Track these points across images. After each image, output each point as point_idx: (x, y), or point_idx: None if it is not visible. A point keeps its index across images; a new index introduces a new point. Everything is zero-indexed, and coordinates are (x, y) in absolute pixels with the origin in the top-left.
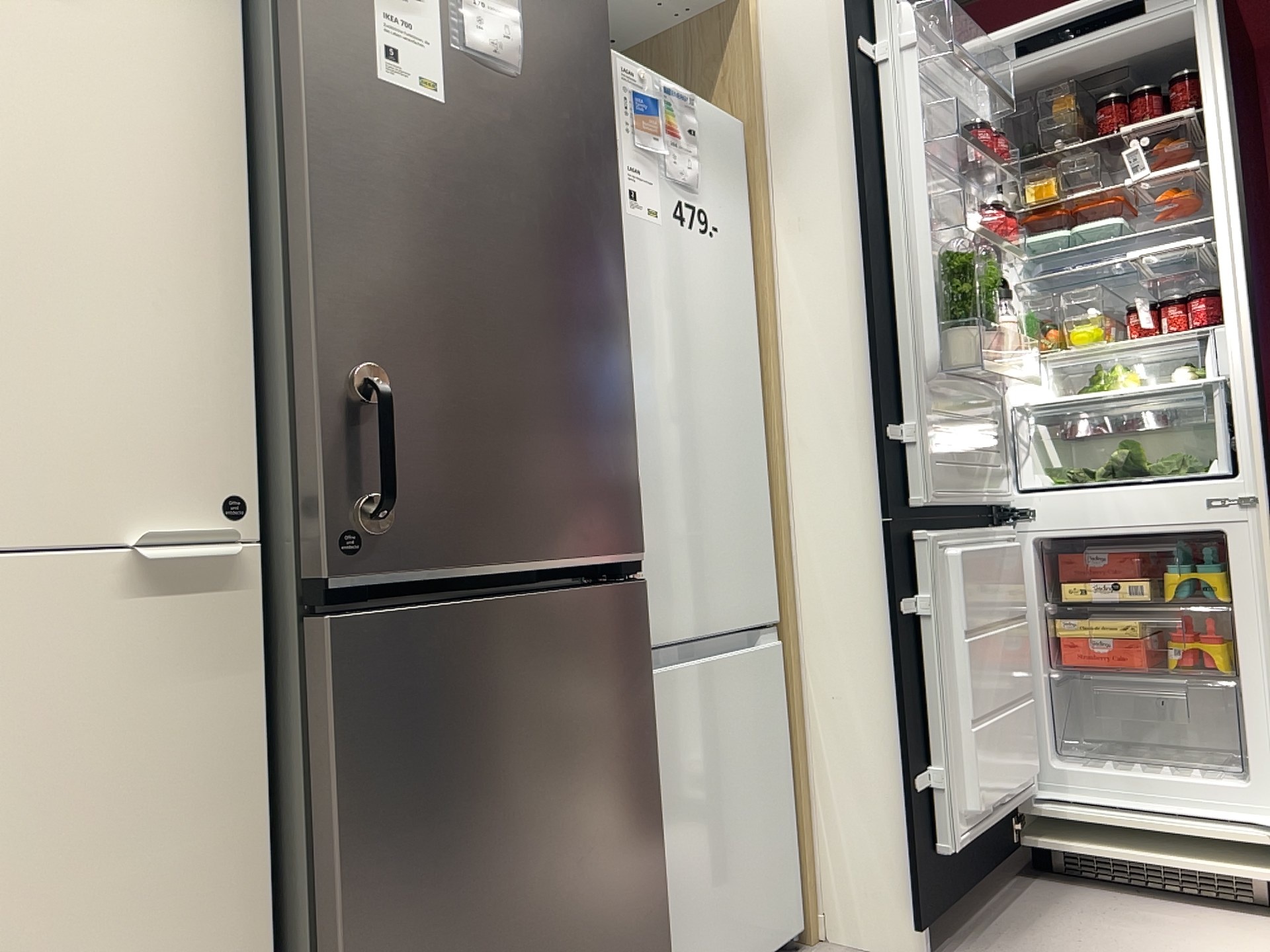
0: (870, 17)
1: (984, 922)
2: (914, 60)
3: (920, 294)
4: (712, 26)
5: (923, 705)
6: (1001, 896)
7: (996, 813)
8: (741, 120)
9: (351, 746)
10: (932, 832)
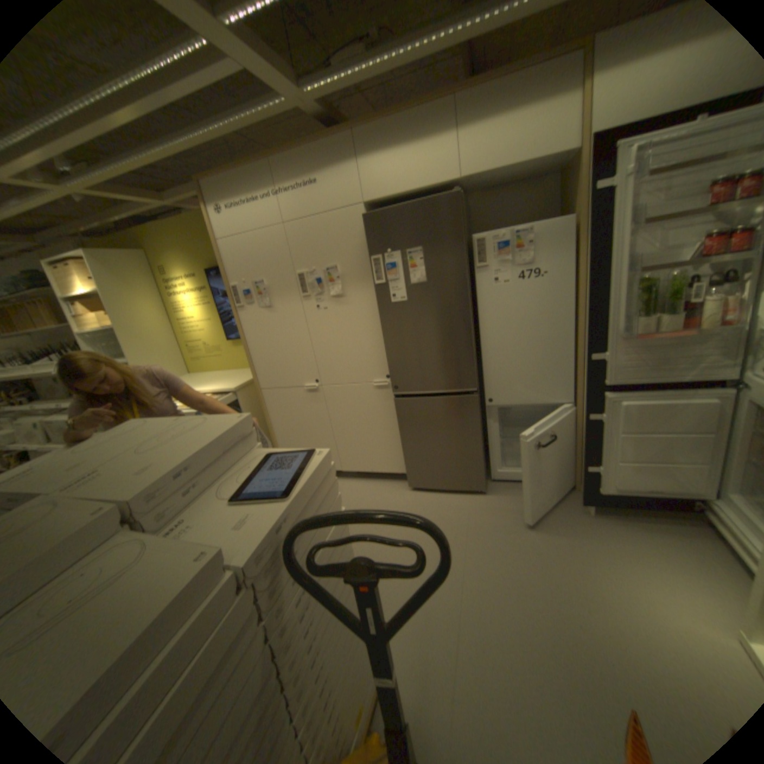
0: (613, 162)
1: (640, 522)
2: (632, 181)
3: (622, 300)
4: (578, 160)
5: (600, 449)
6: (671, 522)
7: (650, 494)
8: (580, 209)
9: (400, 417)
10: (598, 485)
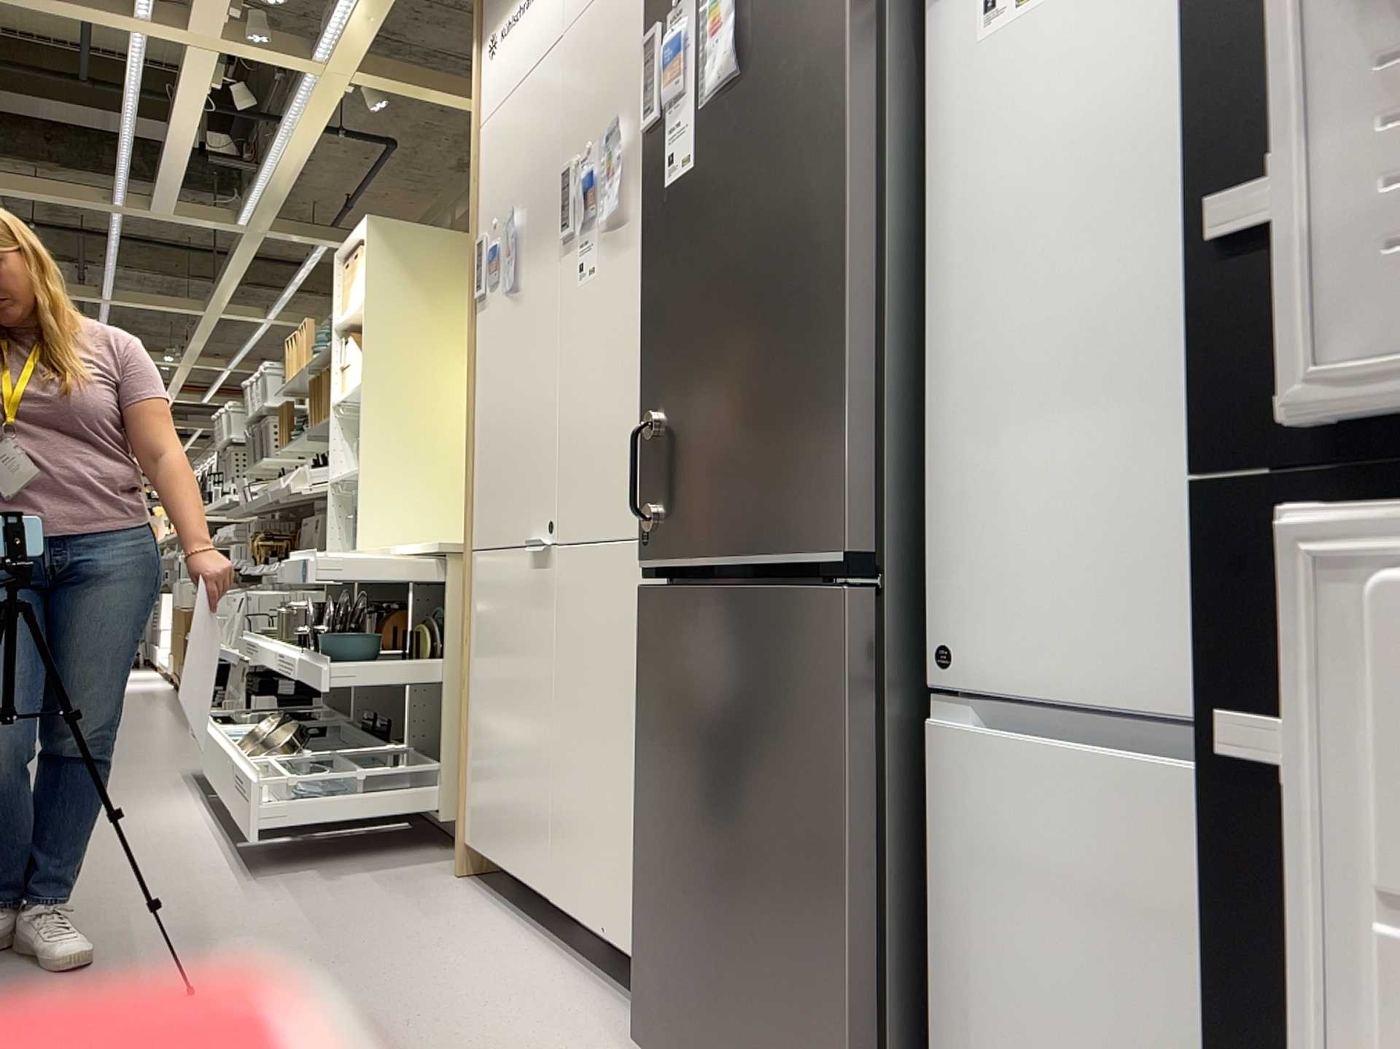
0: None
1: None
2: None
3: None
4: None
5: None
6: None
7: None
8: None
9: (644, 678)
10: None
